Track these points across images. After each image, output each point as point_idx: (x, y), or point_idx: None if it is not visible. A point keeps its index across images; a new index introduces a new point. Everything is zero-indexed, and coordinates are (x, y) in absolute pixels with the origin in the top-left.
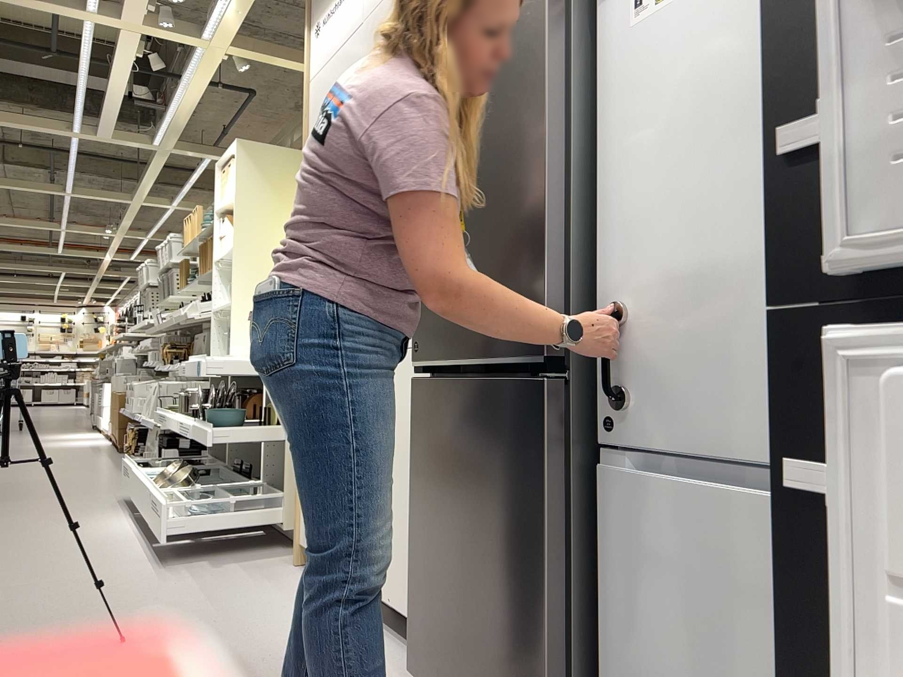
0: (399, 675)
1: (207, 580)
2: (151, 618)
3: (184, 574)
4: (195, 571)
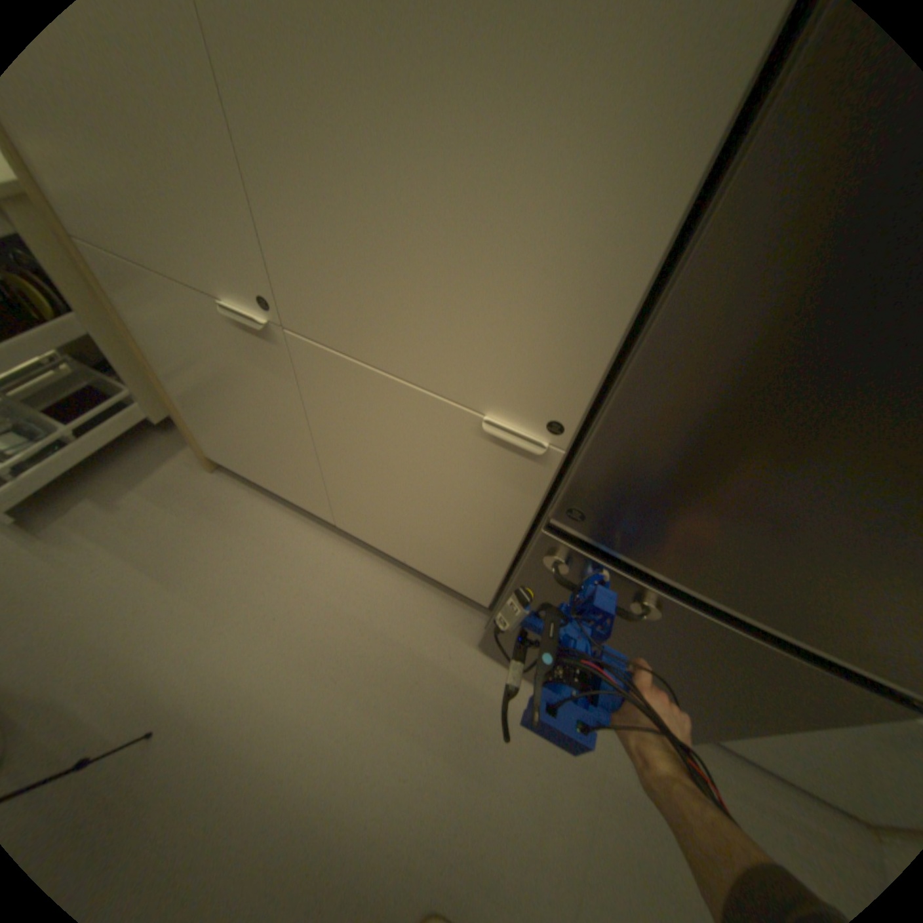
0: (454, 631)
1: (125, 545)
2: (130, 660)
3: (80, 541)
4: (89, 528)
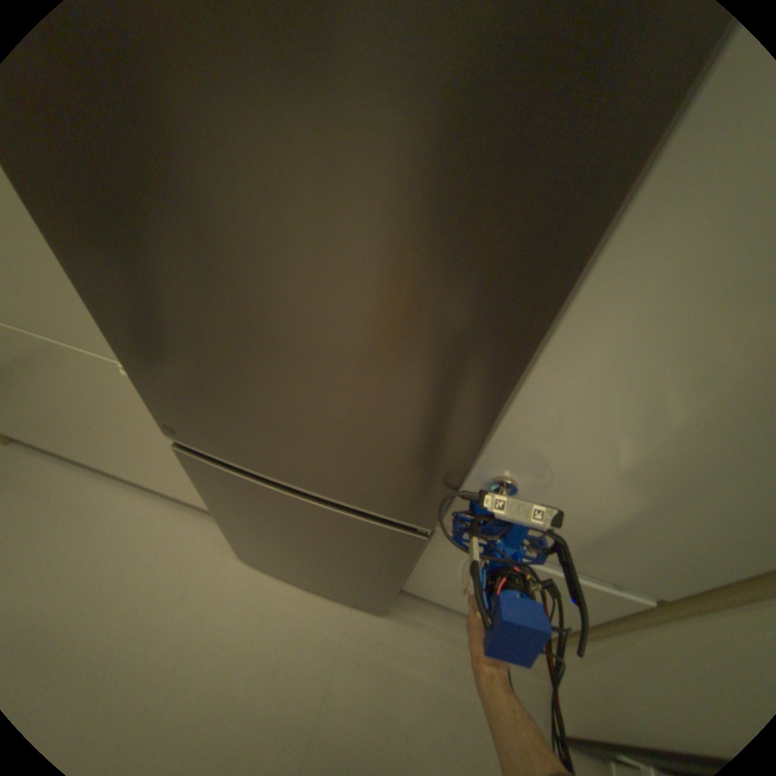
0: (221, 548)
1: None
2: None
3: None
4: None
